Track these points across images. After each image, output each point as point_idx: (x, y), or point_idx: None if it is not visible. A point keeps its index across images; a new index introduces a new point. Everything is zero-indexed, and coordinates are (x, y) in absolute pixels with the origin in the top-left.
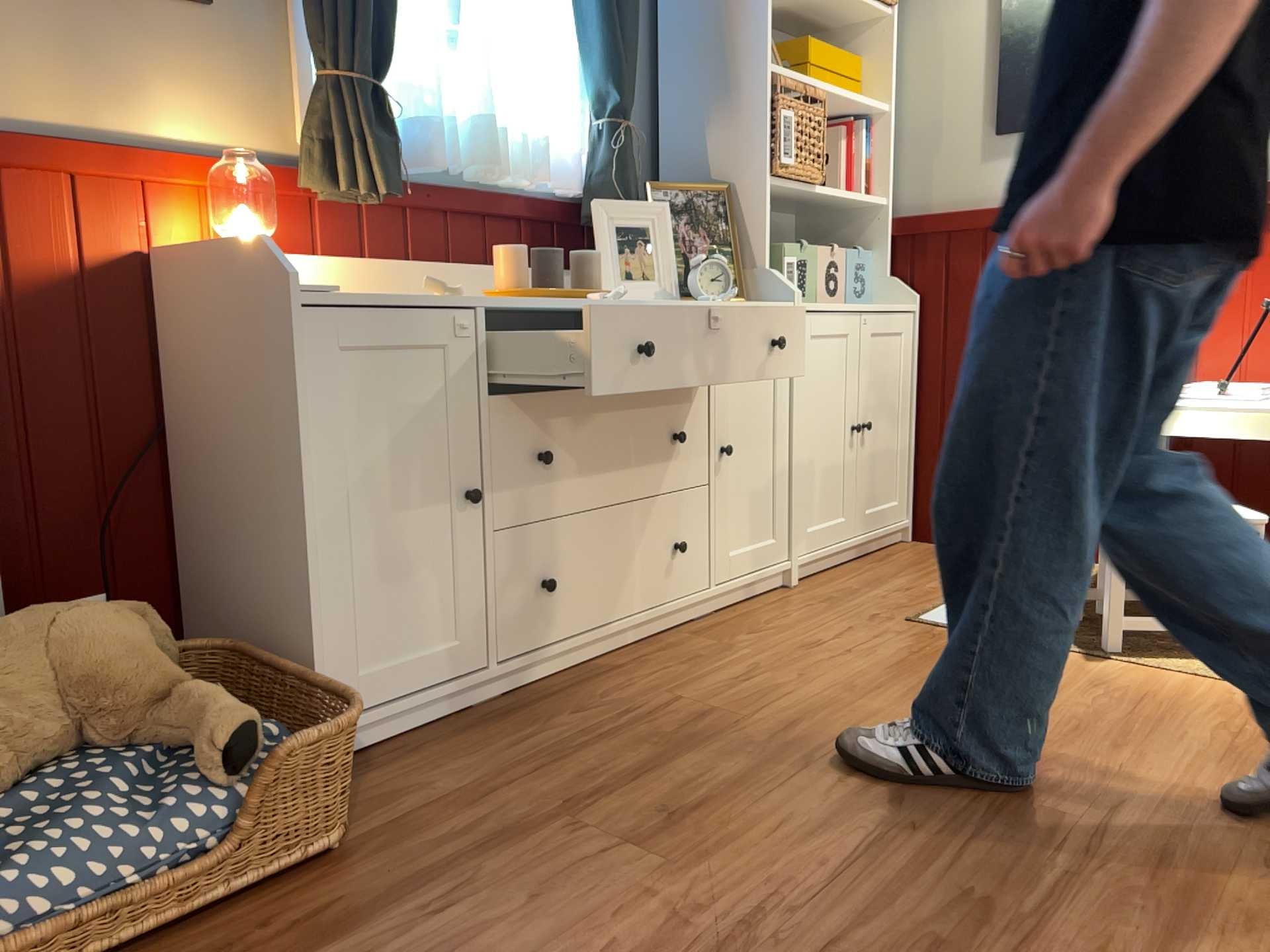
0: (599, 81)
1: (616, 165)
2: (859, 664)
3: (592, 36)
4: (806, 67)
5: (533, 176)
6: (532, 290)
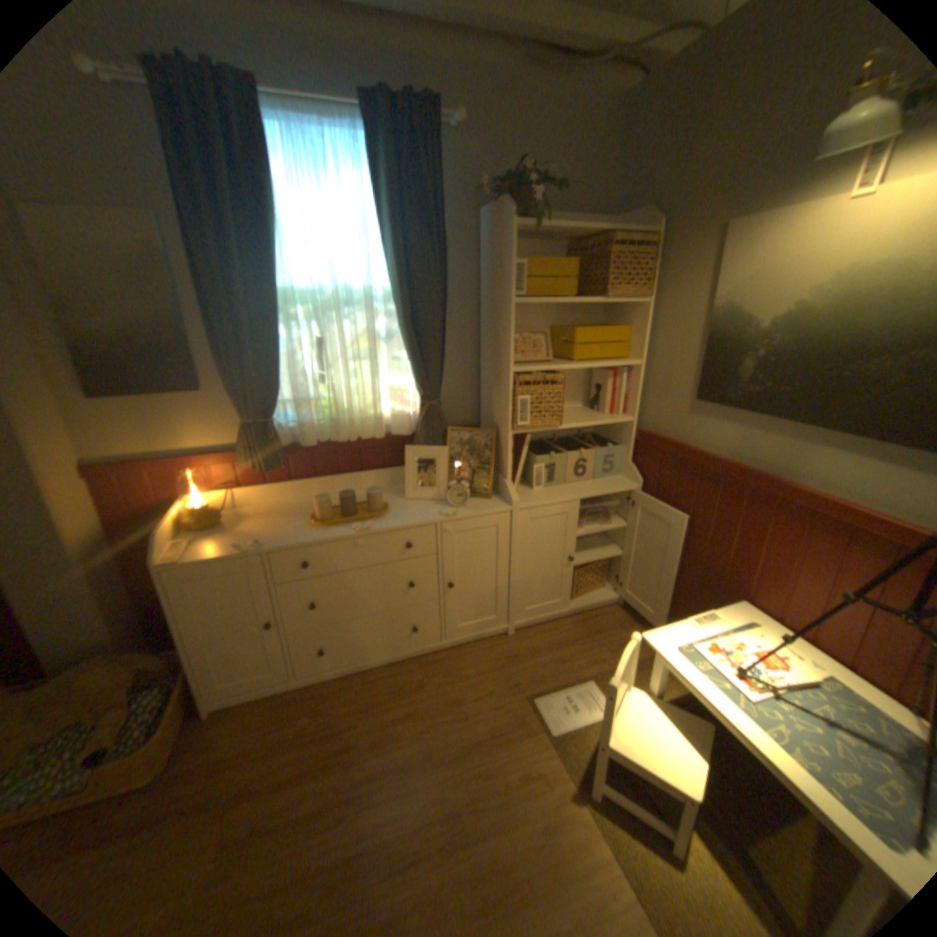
0: (415, 380)
1: (422, 425)
2: (457, 734)
3: (409, 358)
4: (573, 344)
5: (374, 434)
6: (322, 523)
